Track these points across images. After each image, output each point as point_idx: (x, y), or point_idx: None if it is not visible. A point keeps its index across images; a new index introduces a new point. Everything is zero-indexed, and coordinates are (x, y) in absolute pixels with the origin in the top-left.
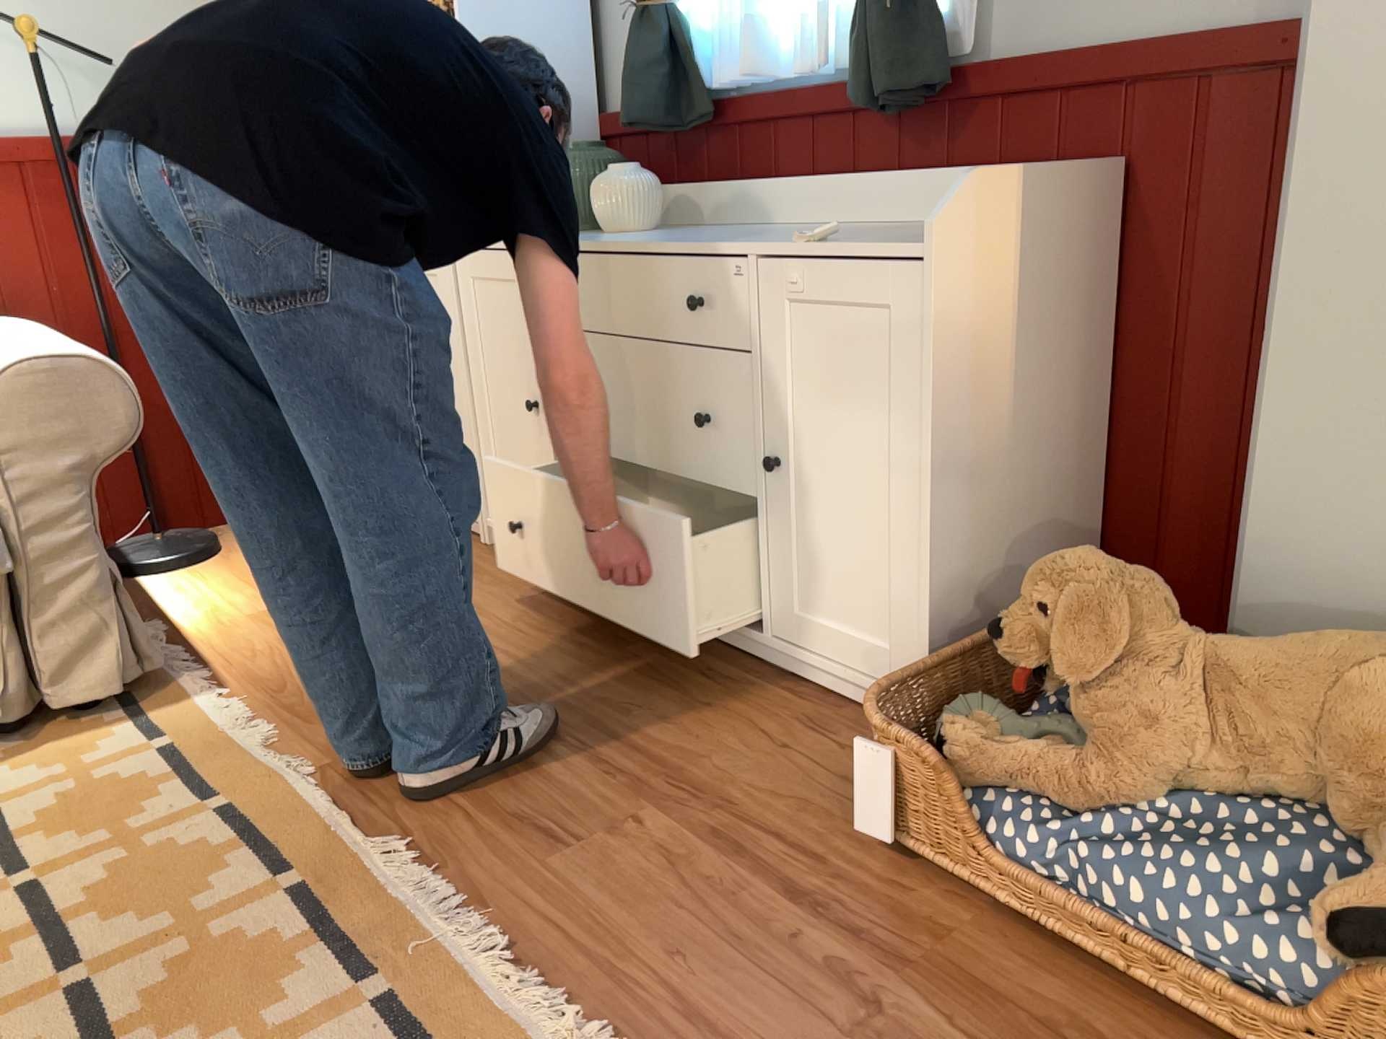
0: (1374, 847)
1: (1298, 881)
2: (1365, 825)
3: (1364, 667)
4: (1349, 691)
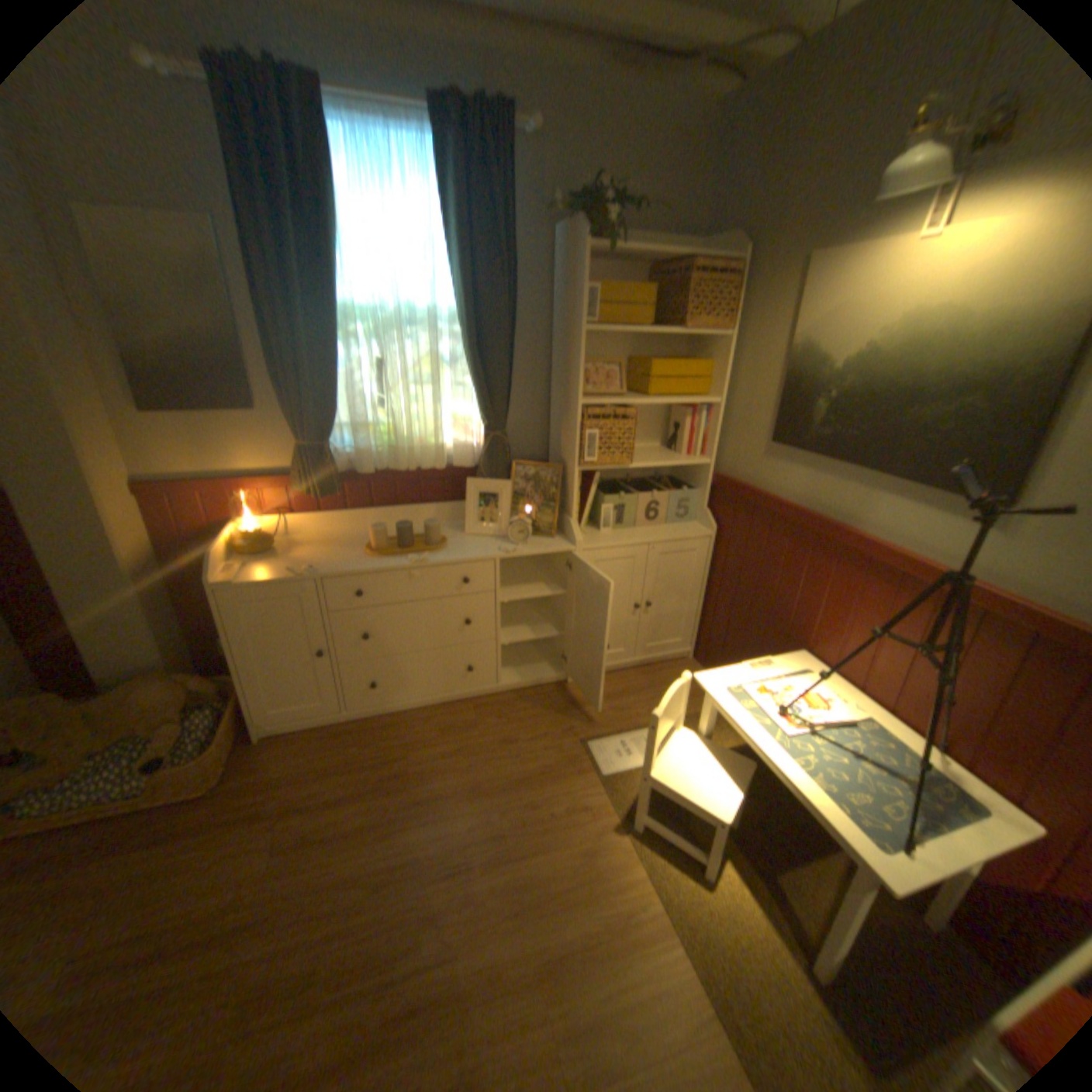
0: (155, 740)
1: (133, 764)
2: (149, 736)
3: (132, 697)
4: (129, 705)
